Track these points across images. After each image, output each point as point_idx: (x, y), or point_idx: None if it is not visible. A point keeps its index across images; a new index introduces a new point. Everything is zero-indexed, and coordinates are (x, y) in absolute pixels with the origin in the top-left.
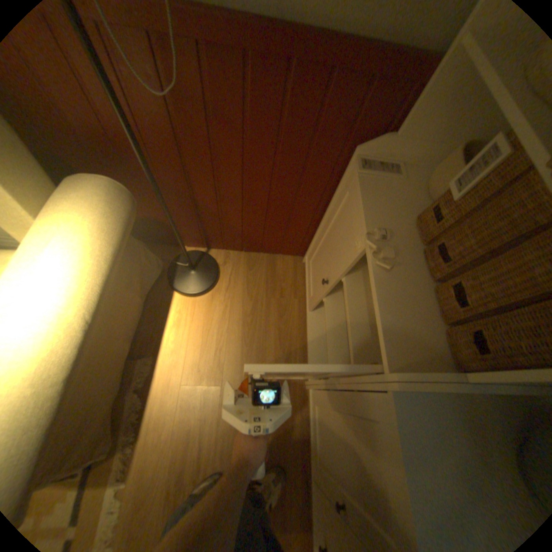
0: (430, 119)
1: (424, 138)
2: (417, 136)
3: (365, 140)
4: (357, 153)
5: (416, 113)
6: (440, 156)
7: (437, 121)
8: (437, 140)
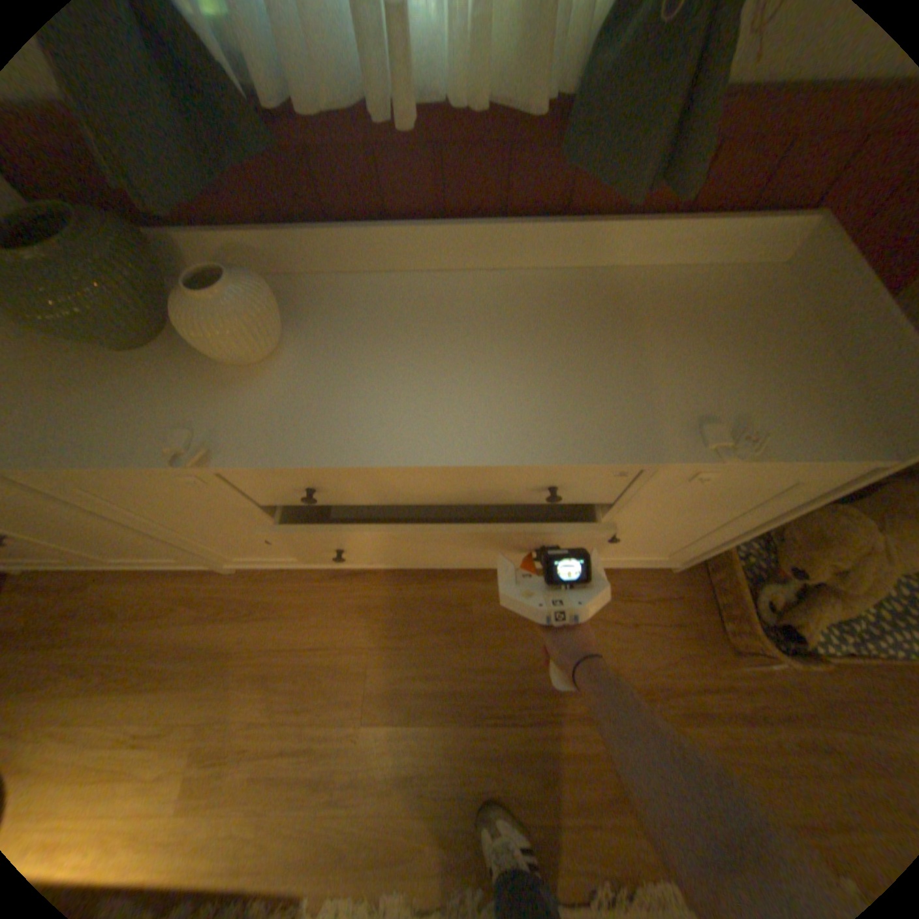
0: None
1: None
2: None
3: None
4: None
5: None
6: None
7: None
8: None
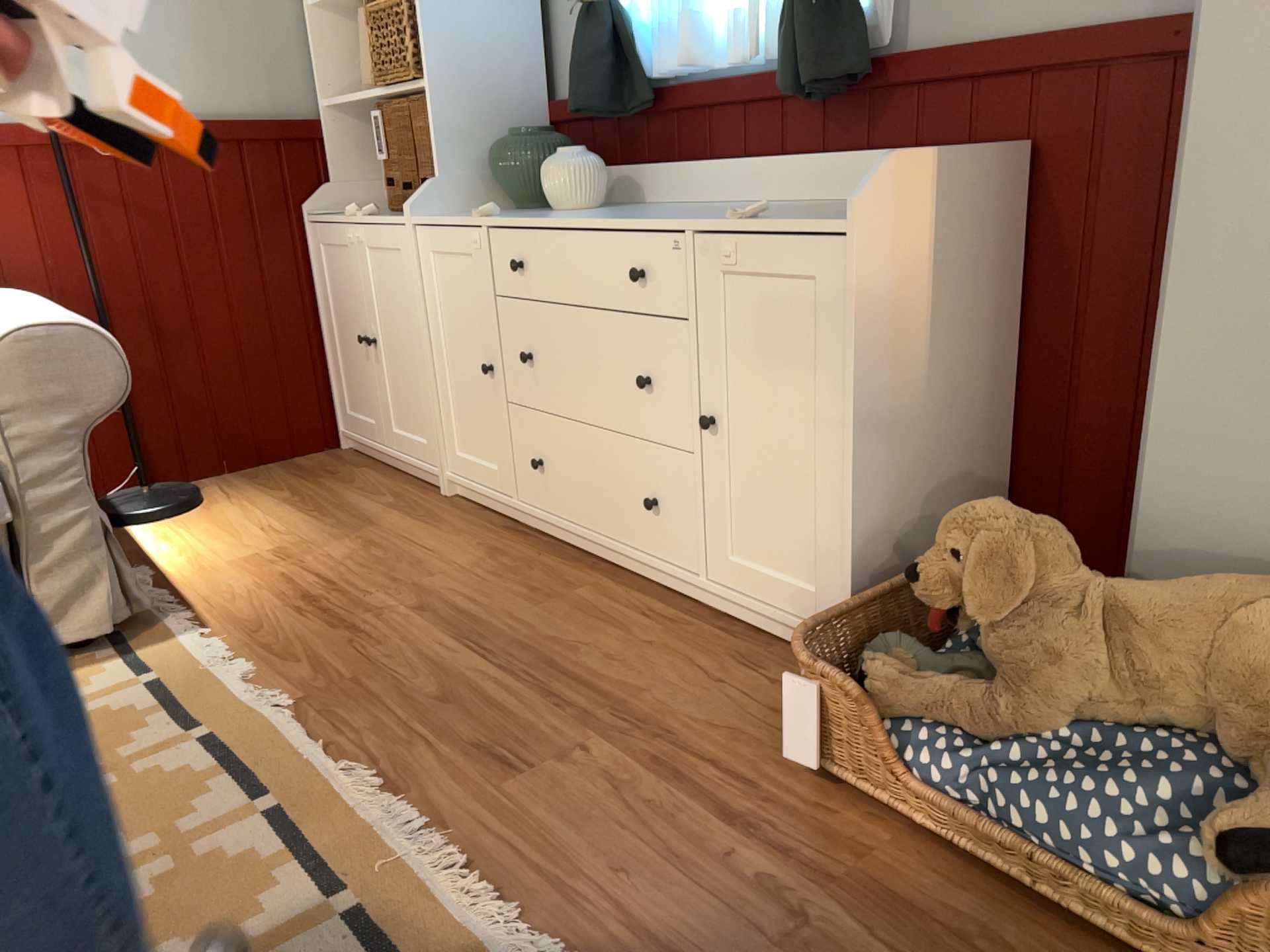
0: (344, 166)
1: (353, 182)
2: (346, 183)
3: (304, 203)
4: (305, 219)
5: (330, 167)
6: (383, 197)
7: (352, 166)
8: (366, 182)
